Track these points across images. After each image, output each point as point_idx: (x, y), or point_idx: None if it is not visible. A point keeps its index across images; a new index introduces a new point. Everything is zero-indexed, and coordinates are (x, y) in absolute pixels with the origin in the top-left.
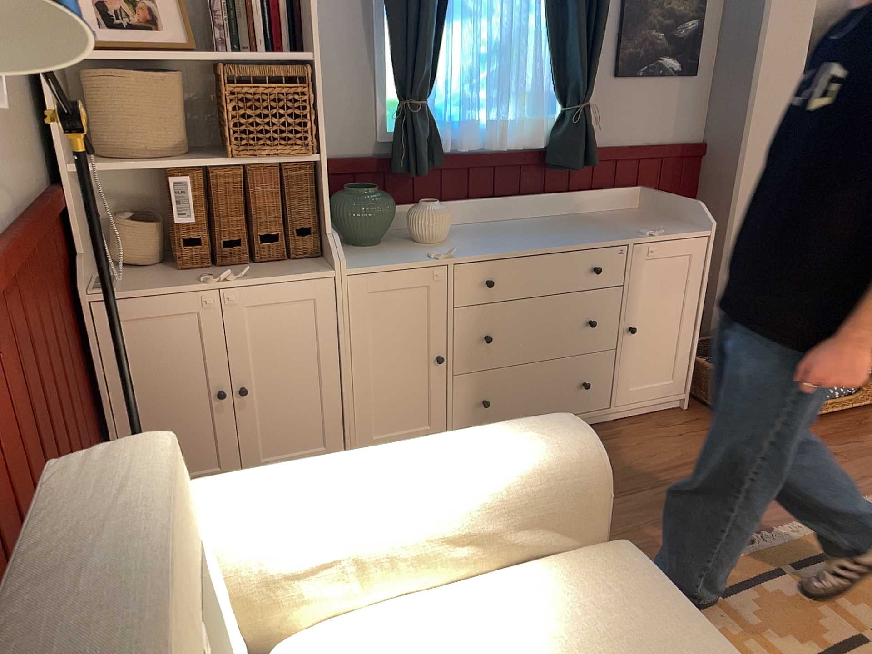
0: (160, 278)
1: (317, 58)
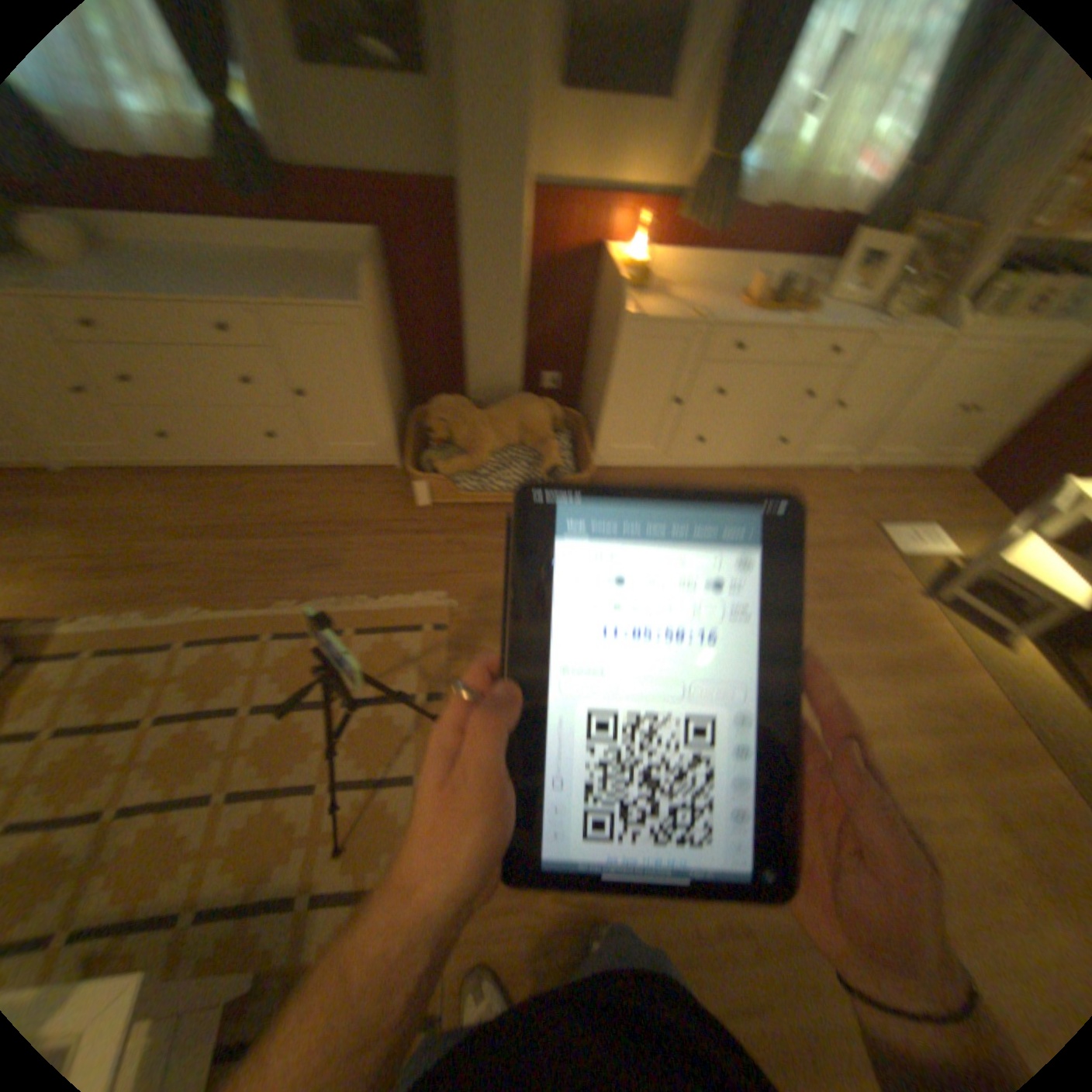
0: None
1: None
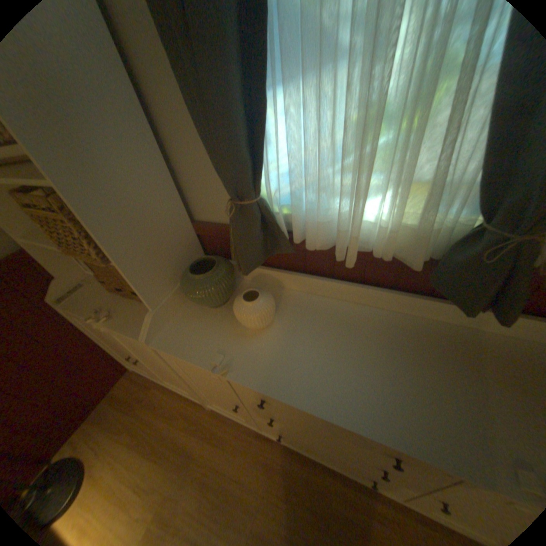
0: (92, 295)
1: (56, 183)
